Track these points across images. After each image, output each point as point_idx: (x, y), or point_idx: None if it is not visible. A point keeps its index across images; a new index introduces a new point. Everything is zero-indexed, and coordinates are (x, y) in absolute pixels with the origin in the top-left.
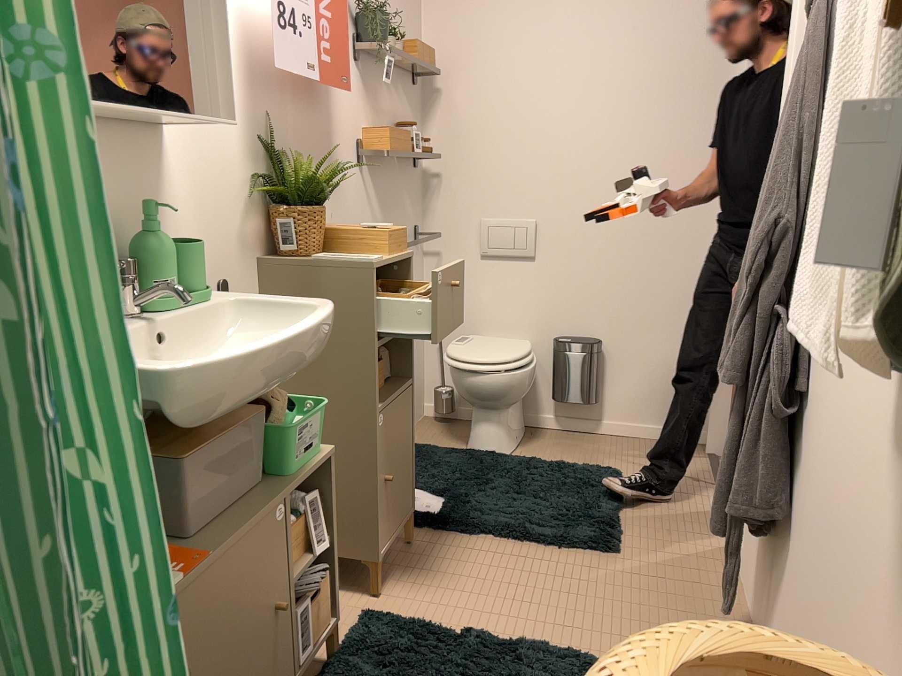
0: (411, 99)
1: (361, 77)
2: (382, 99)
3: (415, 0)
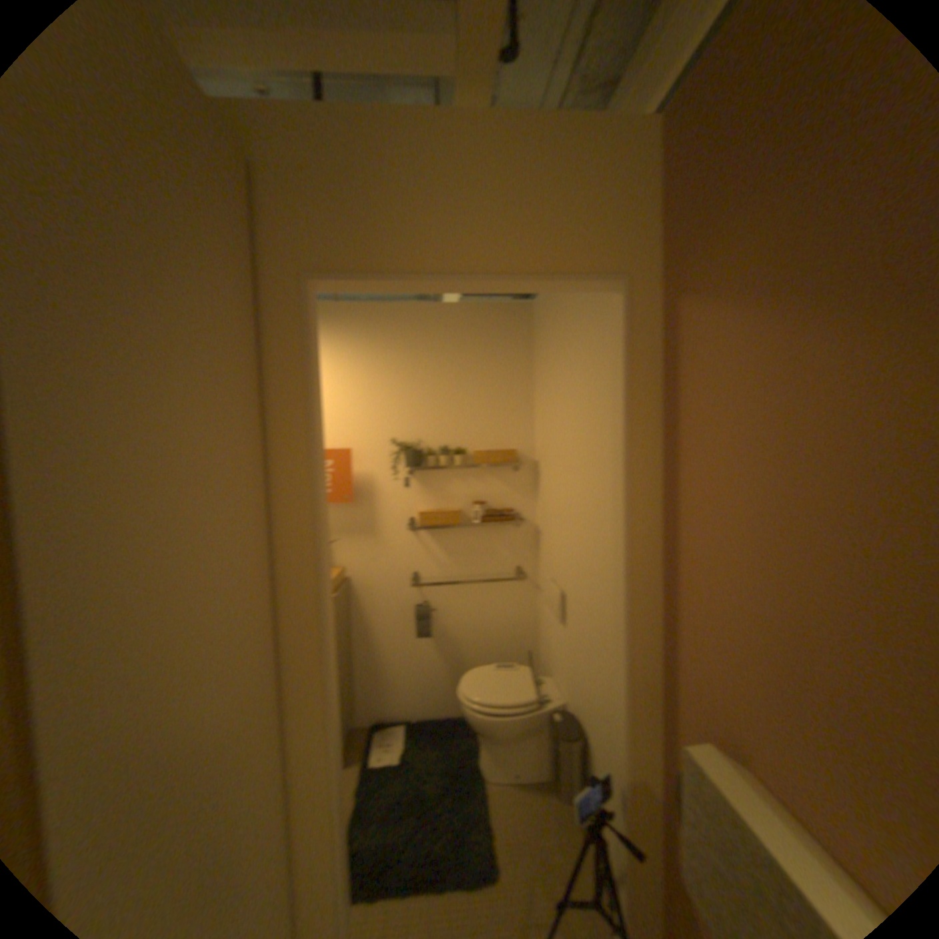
0: (507, 478)
1: (413, 480)
2: (448, 487)
3: (518, 409)
